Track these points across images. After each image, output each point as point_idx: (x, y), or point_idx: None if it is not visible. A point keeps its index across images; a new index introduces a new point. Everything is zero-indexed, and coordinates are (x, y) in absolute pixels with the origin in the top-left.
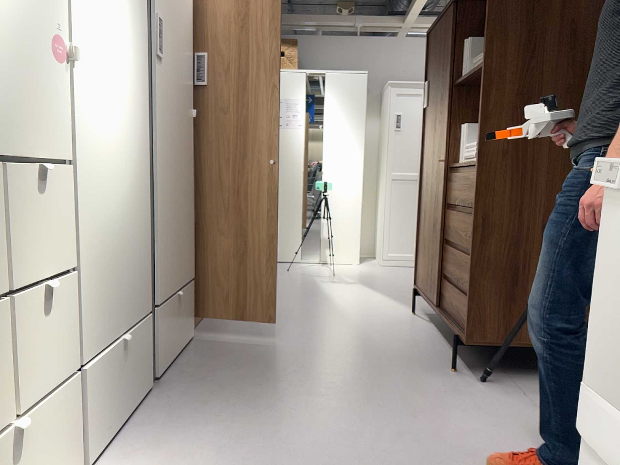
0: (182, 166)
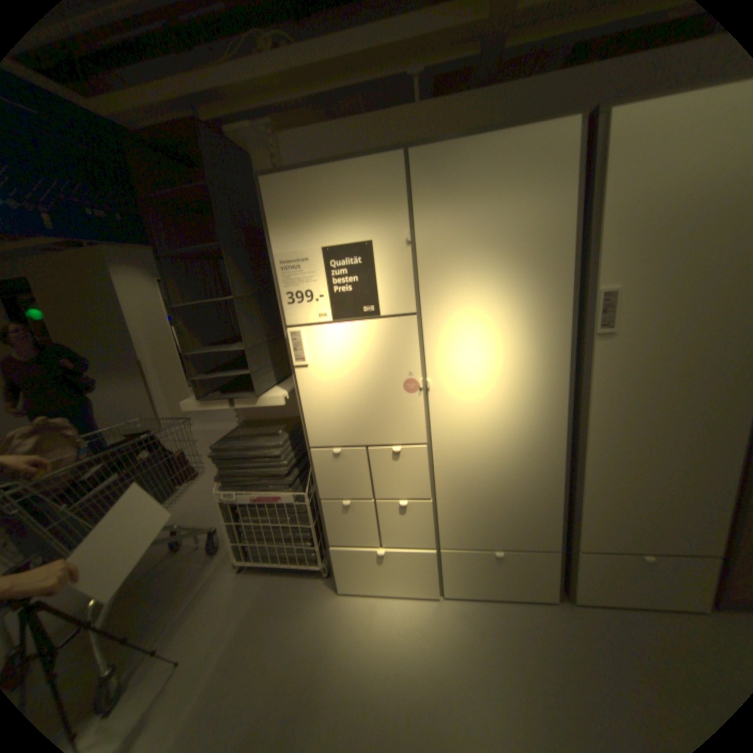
0: (696, 433)
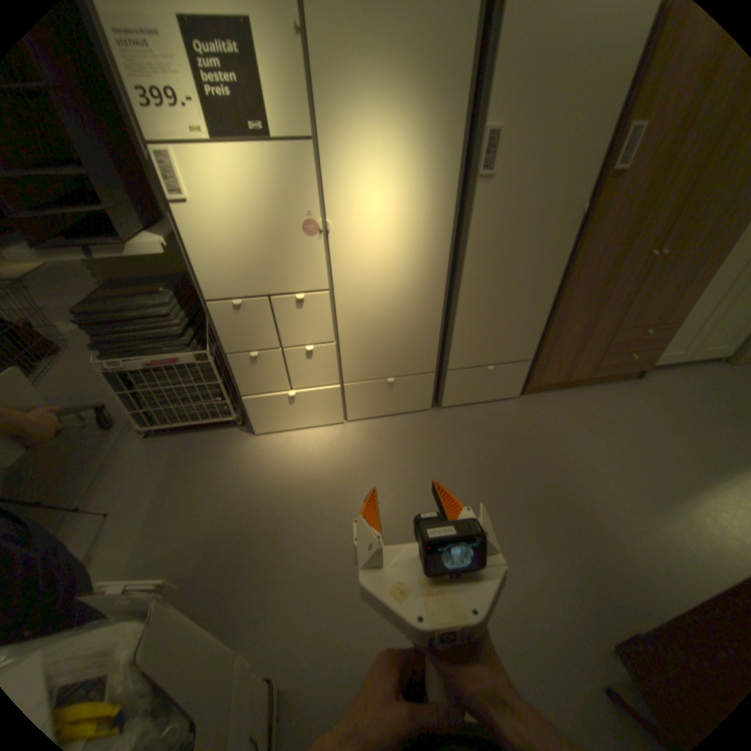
0: (534, 270)
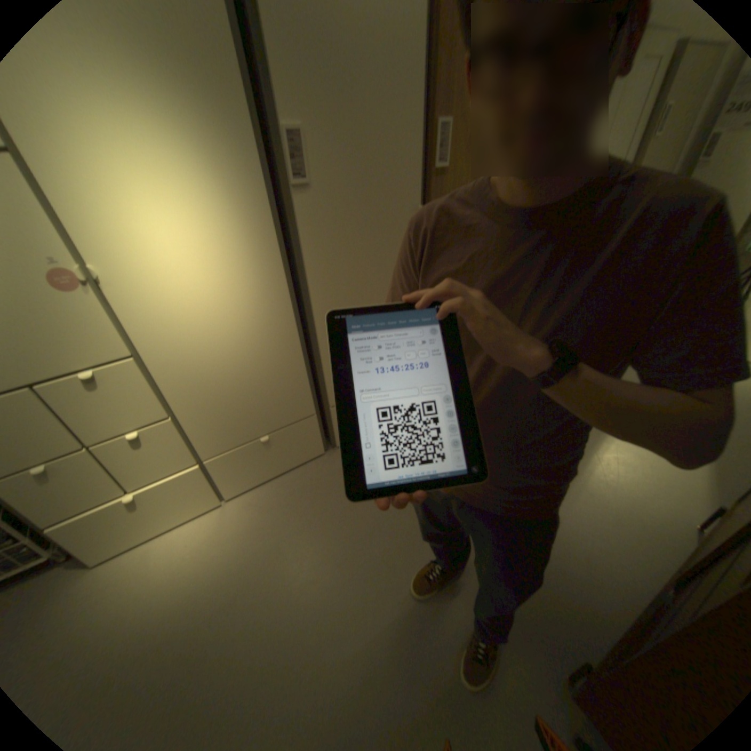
0: (387, 283)
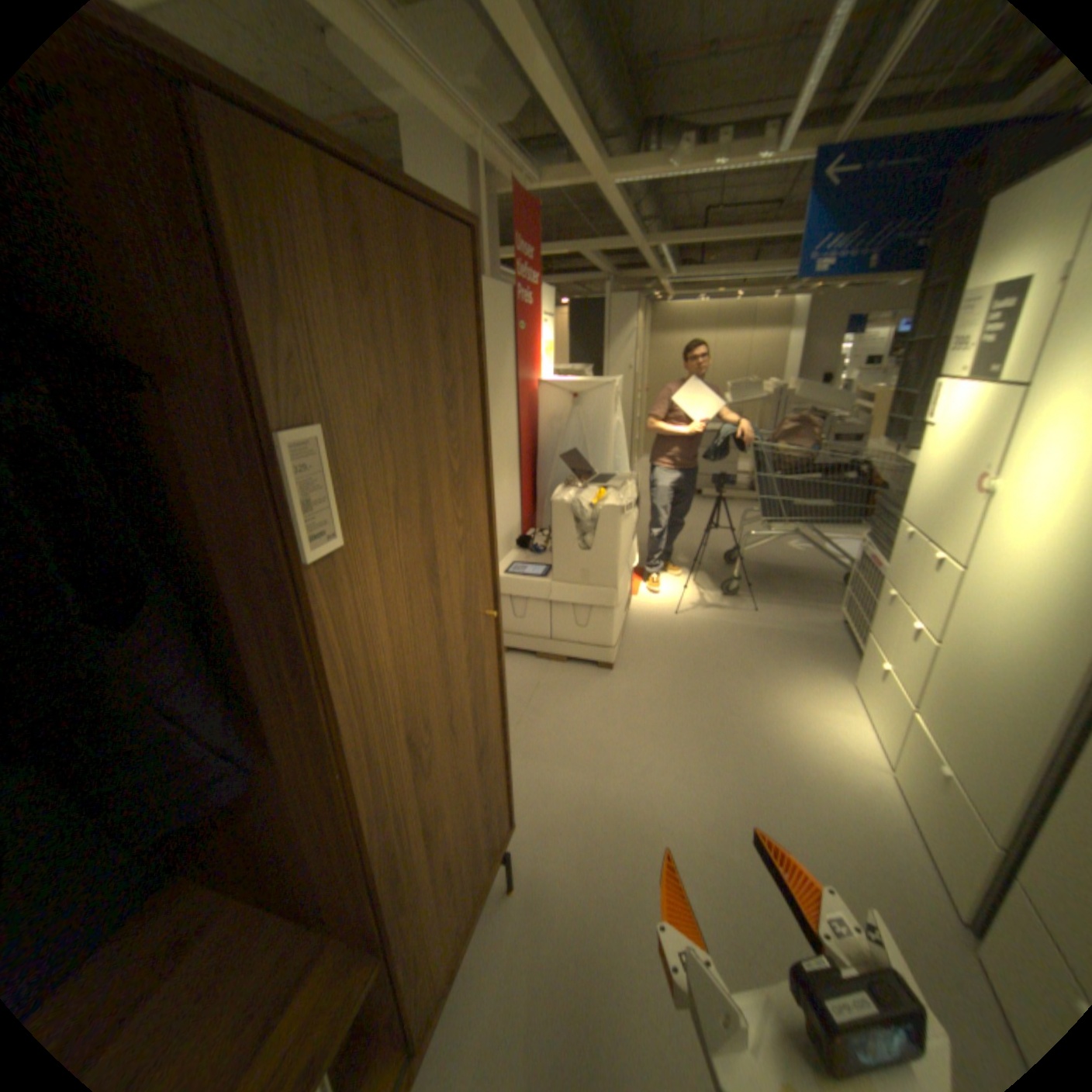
0: None
